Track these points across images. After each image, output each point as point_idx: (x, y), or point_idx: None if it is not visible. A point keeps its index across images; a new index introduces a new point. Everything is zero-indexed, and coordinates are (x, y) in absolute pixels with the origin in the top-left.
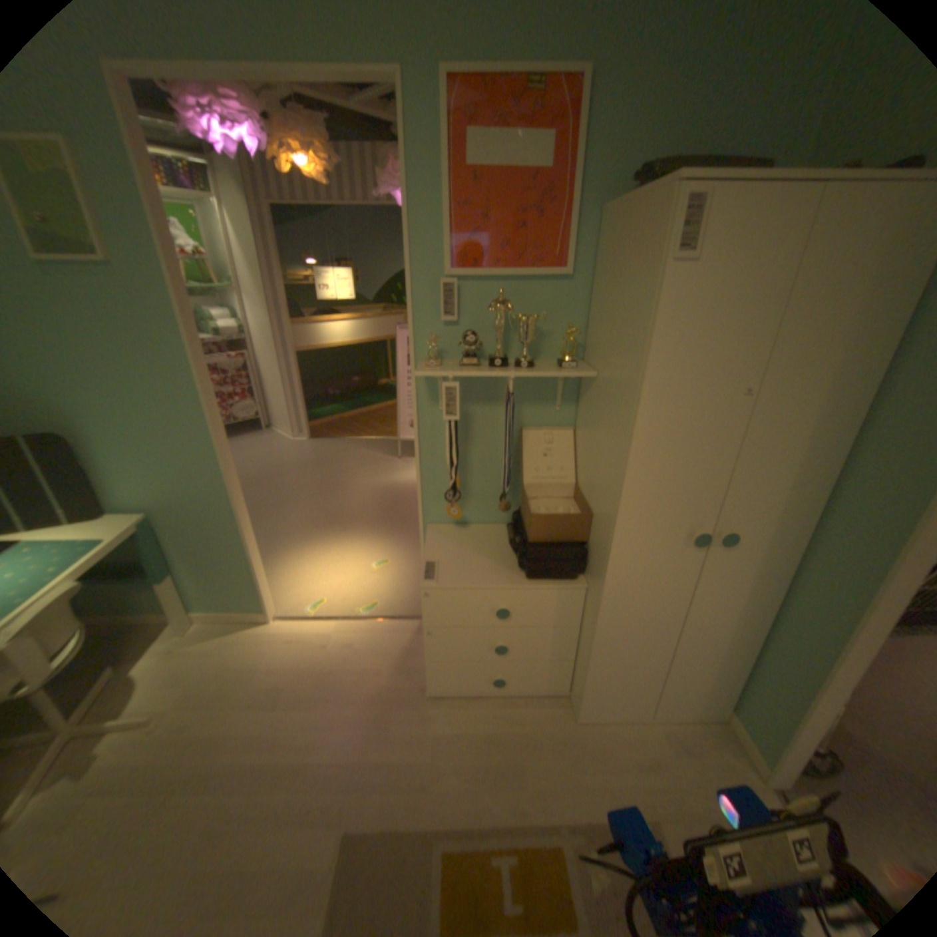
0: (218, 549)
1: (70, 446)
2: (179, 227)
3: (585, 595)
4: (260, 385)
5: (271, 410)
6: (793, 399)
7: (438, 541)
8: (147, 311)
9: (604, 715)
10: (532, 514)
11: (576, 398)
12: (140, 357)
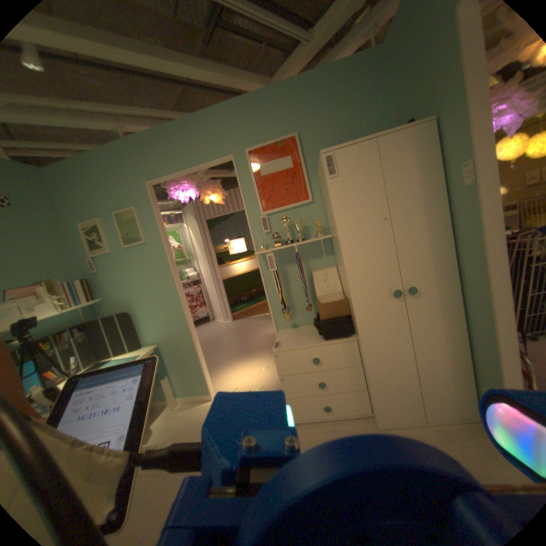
0: (187, 359)
1: (131, 317)
2: (173, 238)
3: (357, 344)
4: (208, 299)
5: (214, 310)
6: (408, 216)
7: (282, 335)
8: (158, 257)
9: (392, 421)
10: (317, 305)
11: (332, 252)
12: (156, 275)
